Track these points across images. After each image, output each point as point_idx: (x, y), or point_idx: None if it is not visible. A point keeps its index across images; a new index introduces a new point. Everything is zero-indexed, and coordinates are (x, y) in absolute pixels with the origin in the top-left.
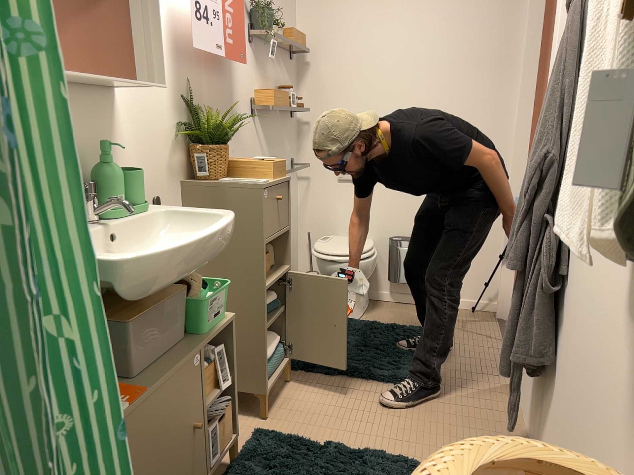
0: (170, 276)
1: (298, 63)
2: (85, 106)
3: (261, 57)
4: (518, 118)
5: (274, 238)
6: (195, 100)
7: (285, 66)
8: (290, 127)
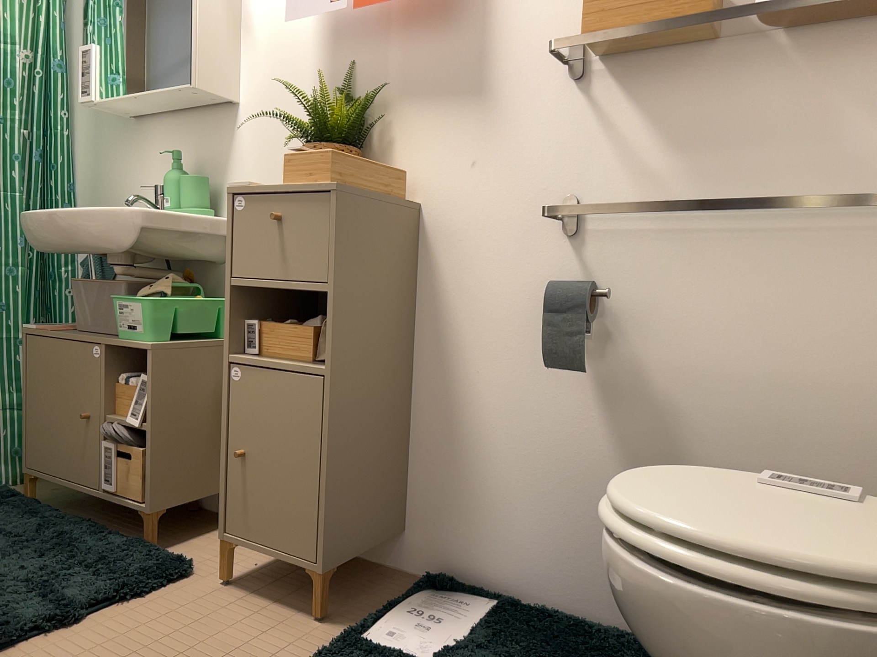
0: (38, 241)
1: None
2: (203, 124)
3: None
4: None
5: (265, 287)
6: (360, 84)
7: None
8: None
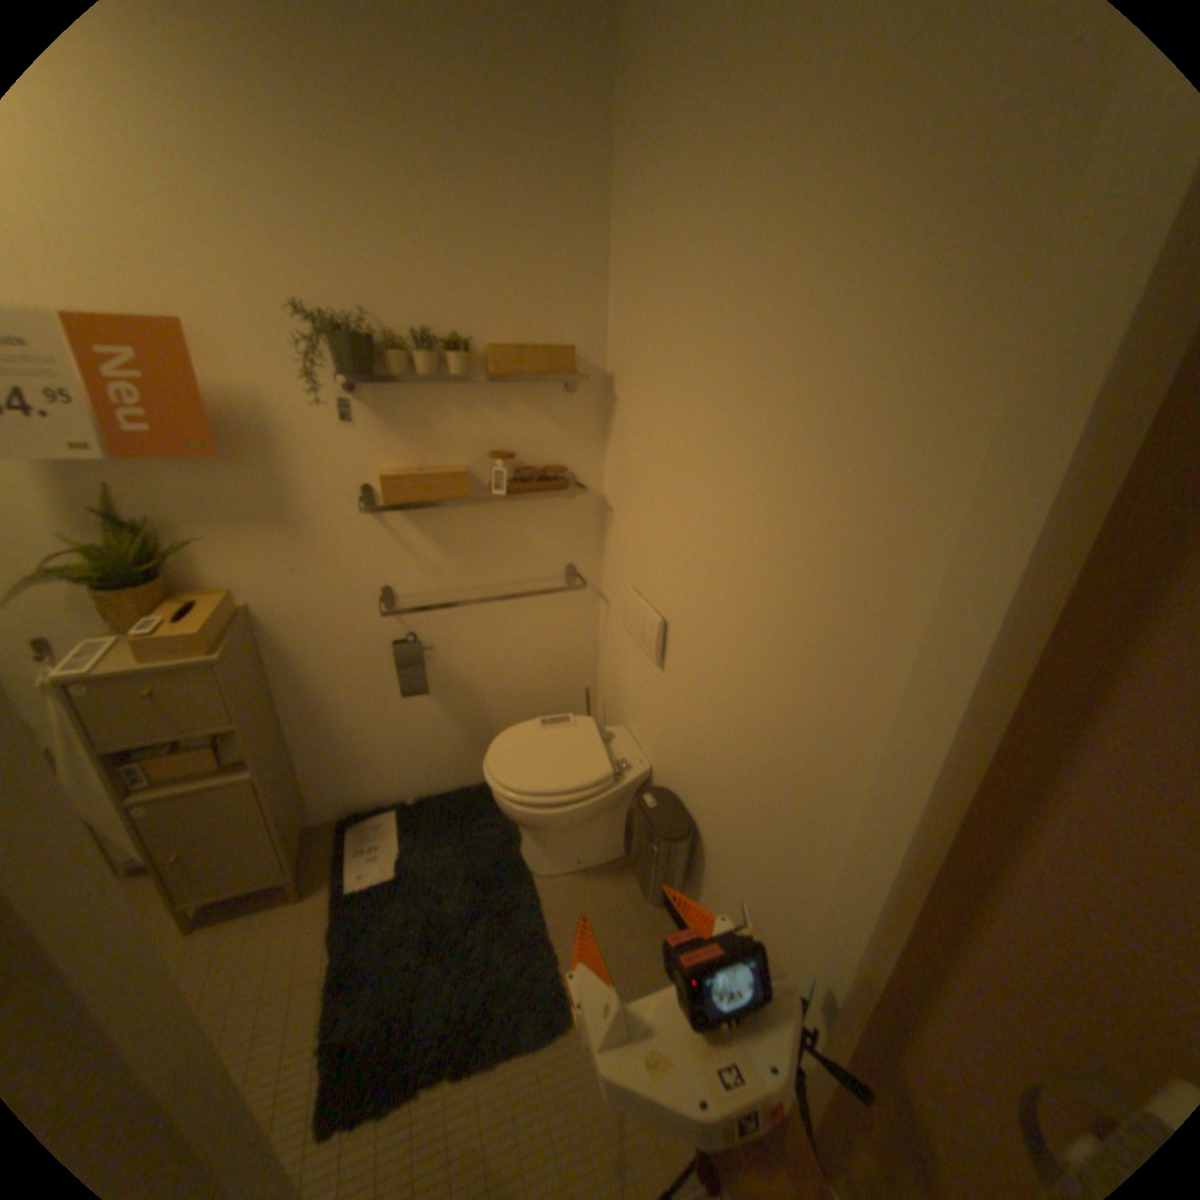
0: None
1: (603, 384)
2: None
3: (398, 402)
4: (900, 752)
5: (151, 746)
6: (125, 507)
7: (530, 401)
8: (556, 511)
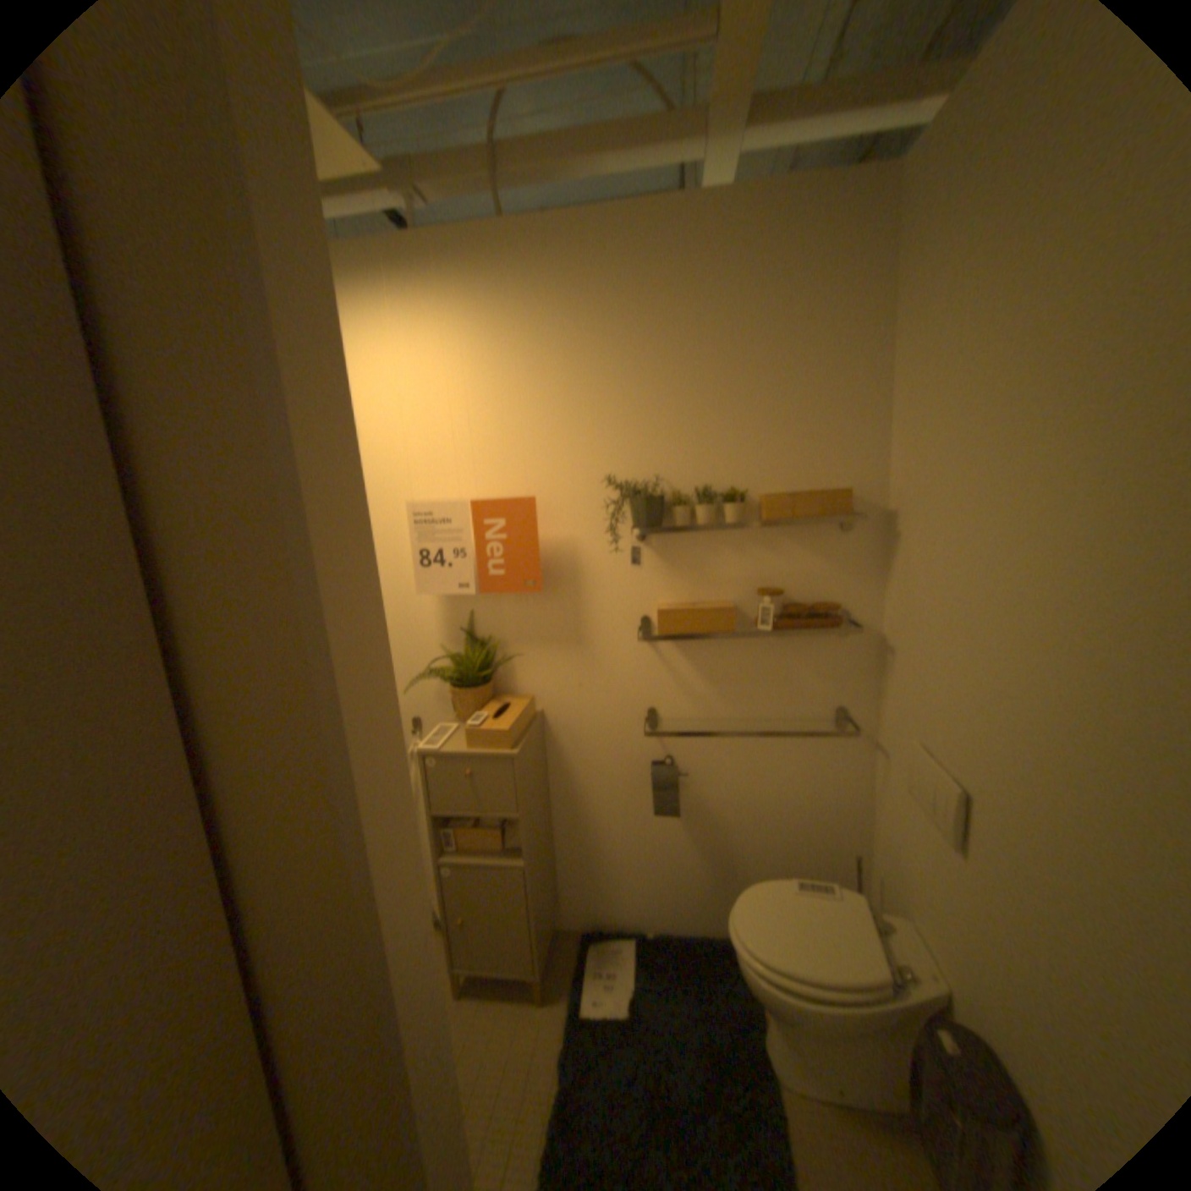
0: None
1: (884, 522)
2: None
3: (679, 548)
4: None
5: (464, 818)
6: (482, 629)
7: (801, 542)
8: (826, 649)
